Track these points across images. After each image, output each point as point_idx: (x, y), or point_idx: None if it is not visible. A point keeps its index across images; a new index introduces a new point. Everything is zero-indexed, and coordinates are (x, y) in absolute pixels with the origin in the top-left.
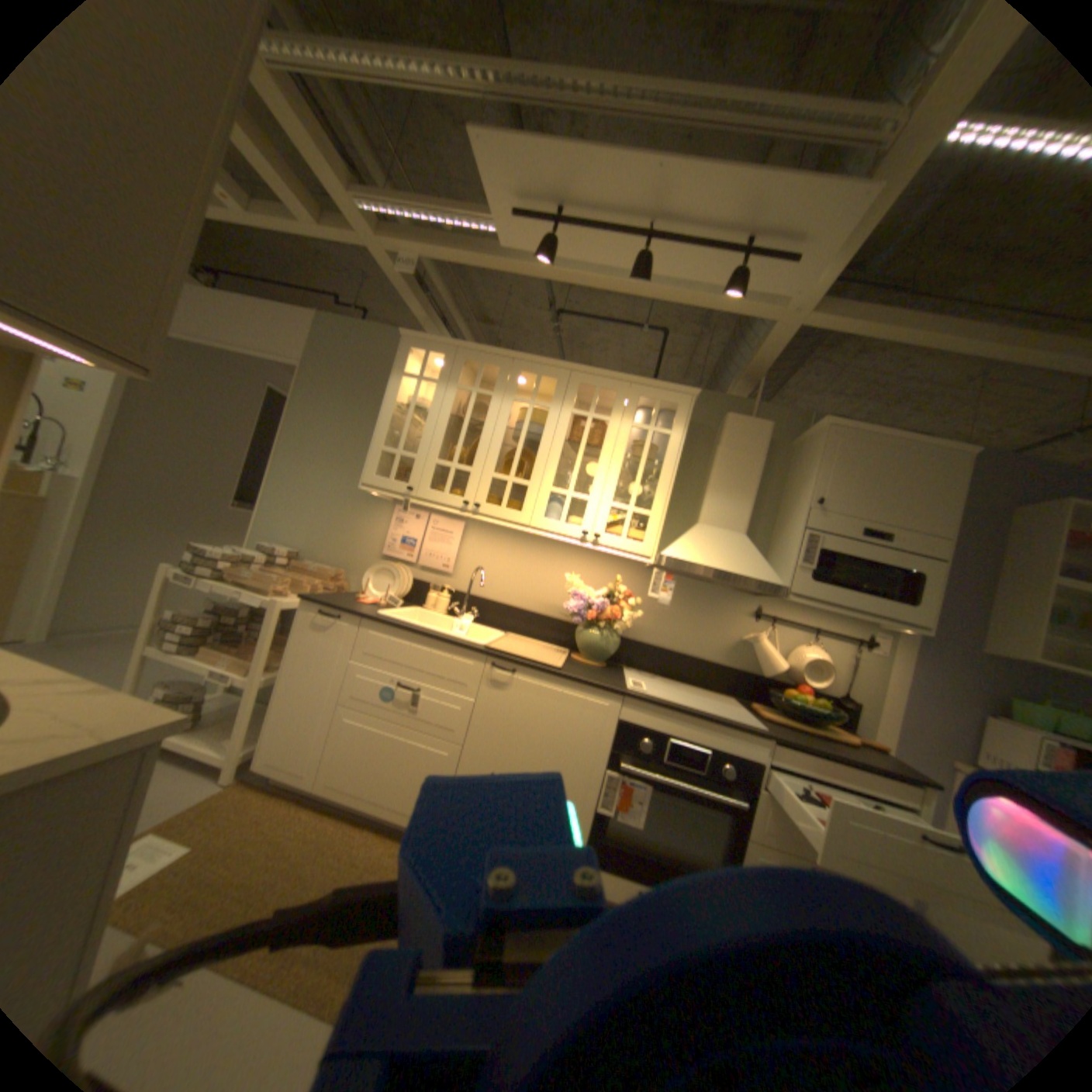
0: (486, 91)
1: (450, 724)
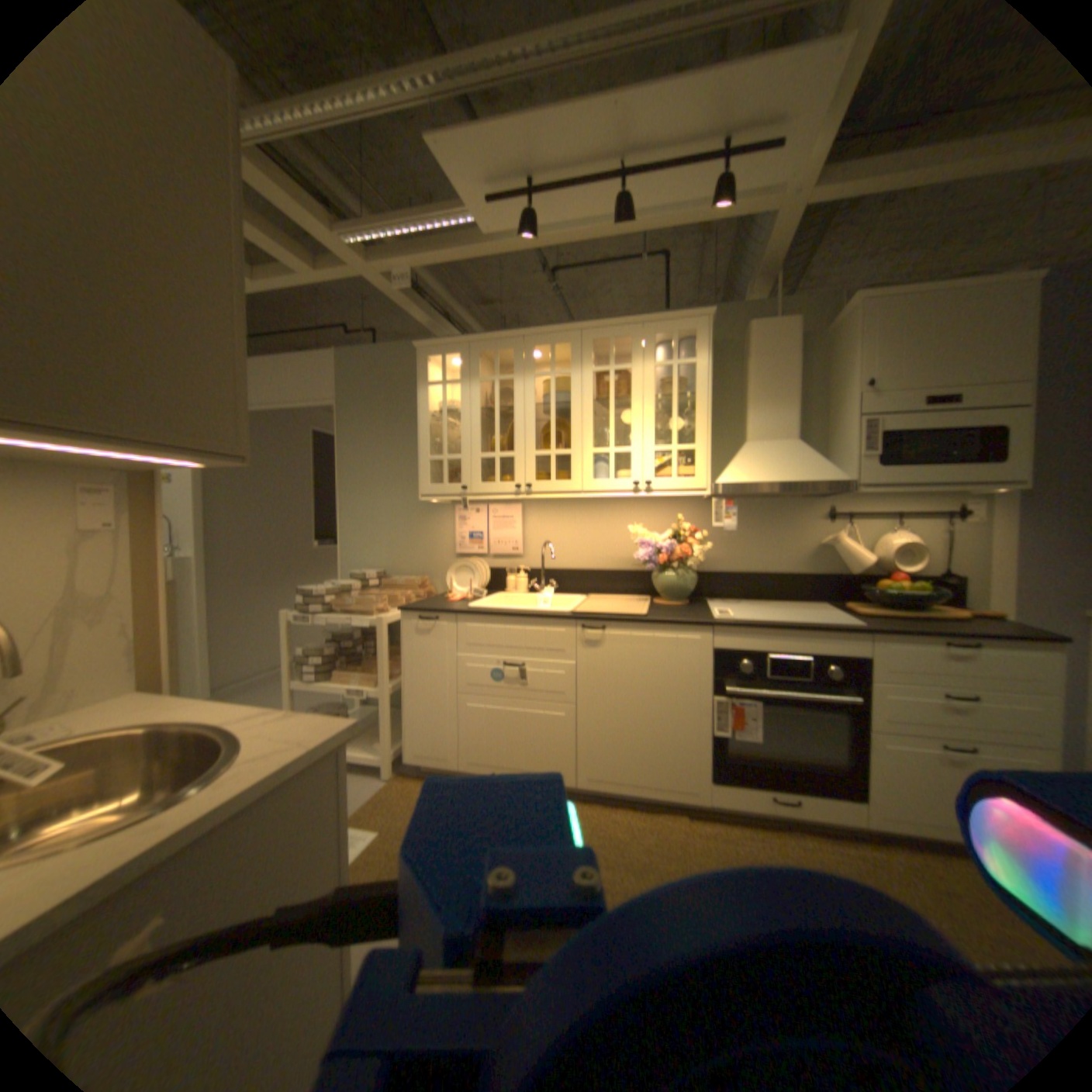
0: (430, 93)
1: (559, 687)
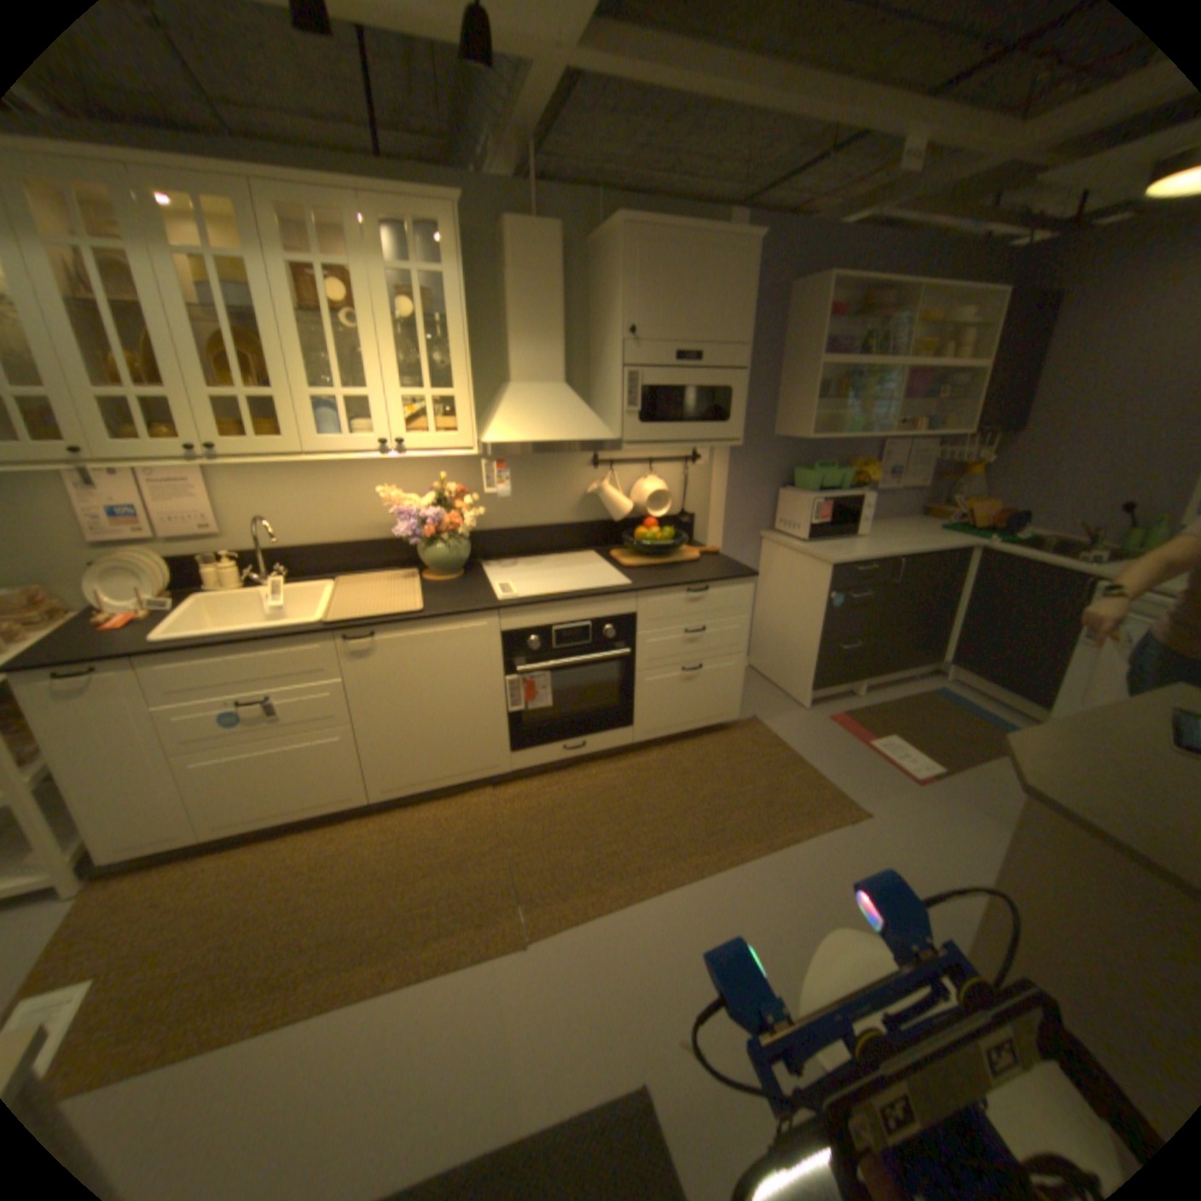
0: None
1: (328, 713)
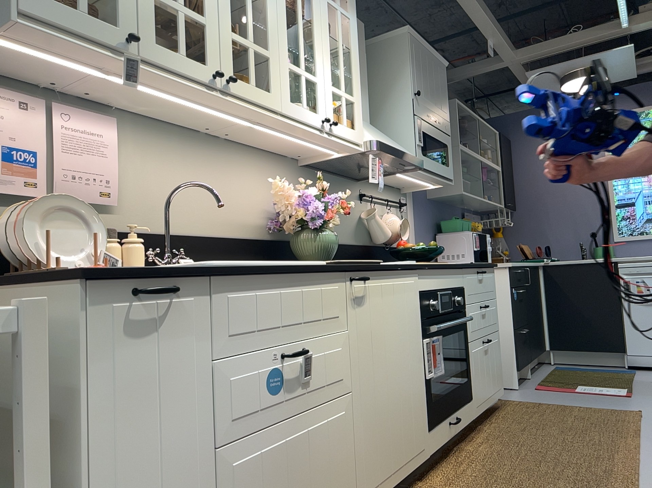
0: None
1: (339, 372)
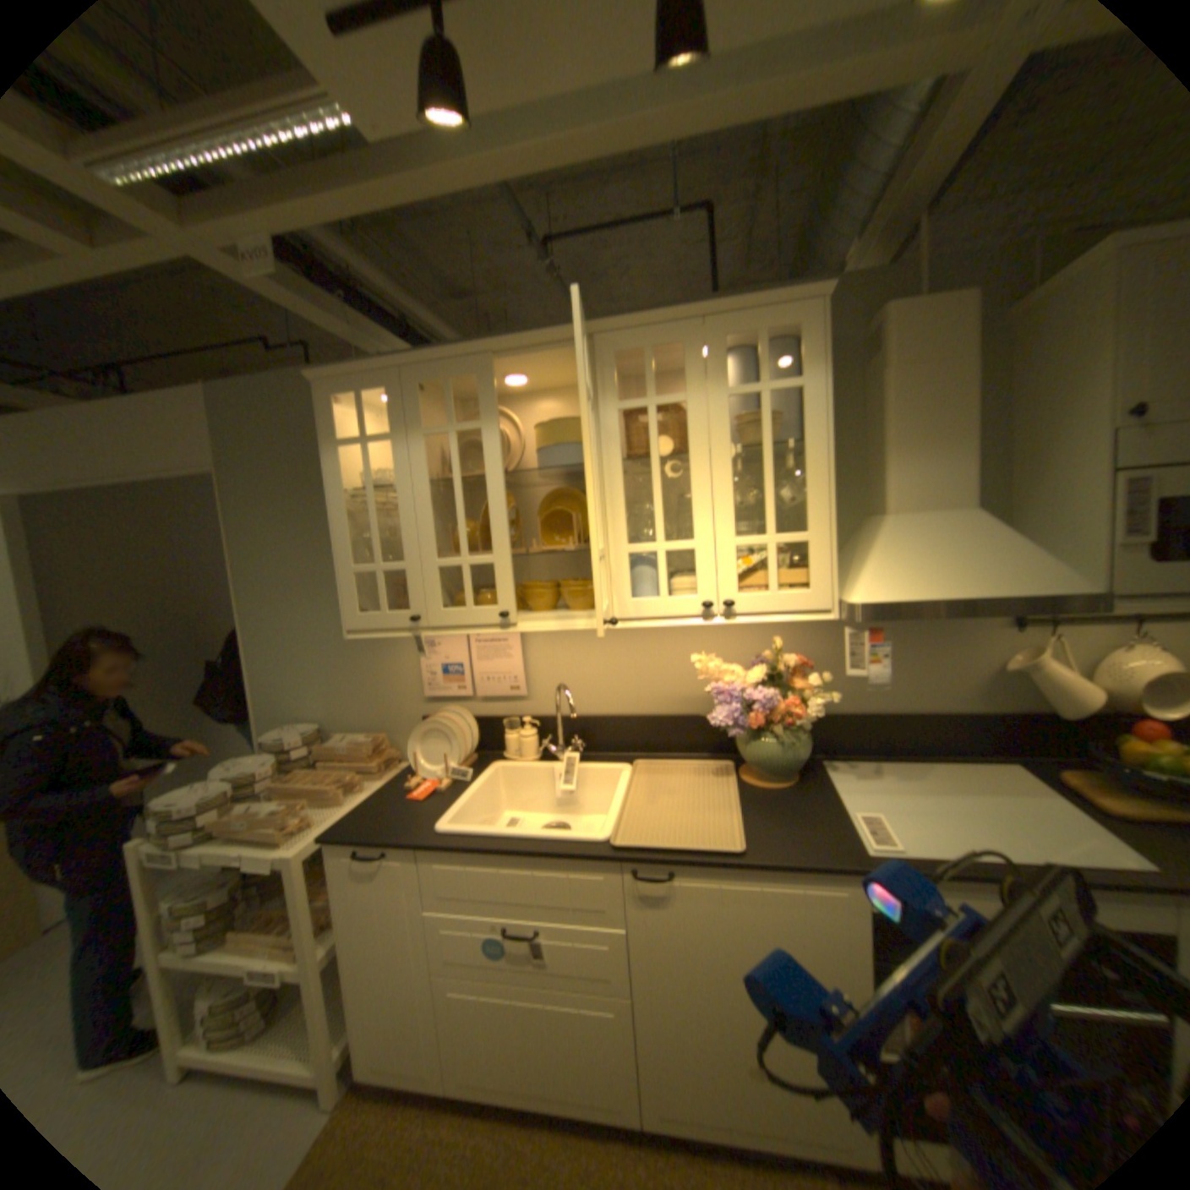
0: None
1: (603, 975)
